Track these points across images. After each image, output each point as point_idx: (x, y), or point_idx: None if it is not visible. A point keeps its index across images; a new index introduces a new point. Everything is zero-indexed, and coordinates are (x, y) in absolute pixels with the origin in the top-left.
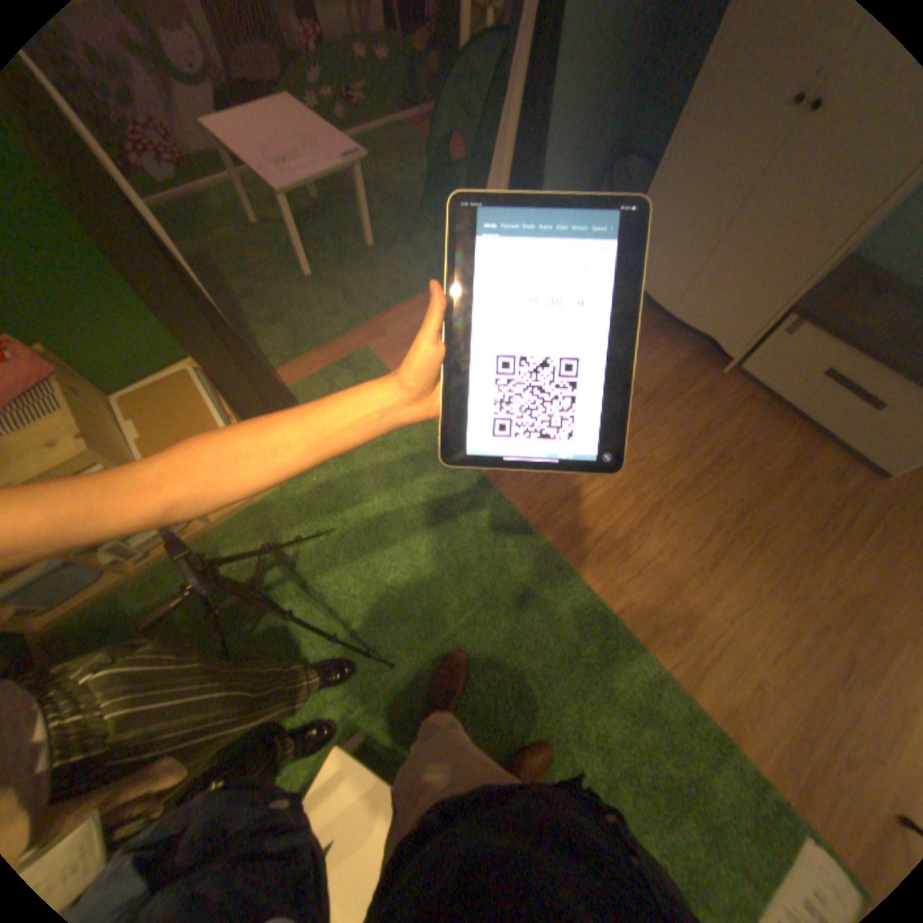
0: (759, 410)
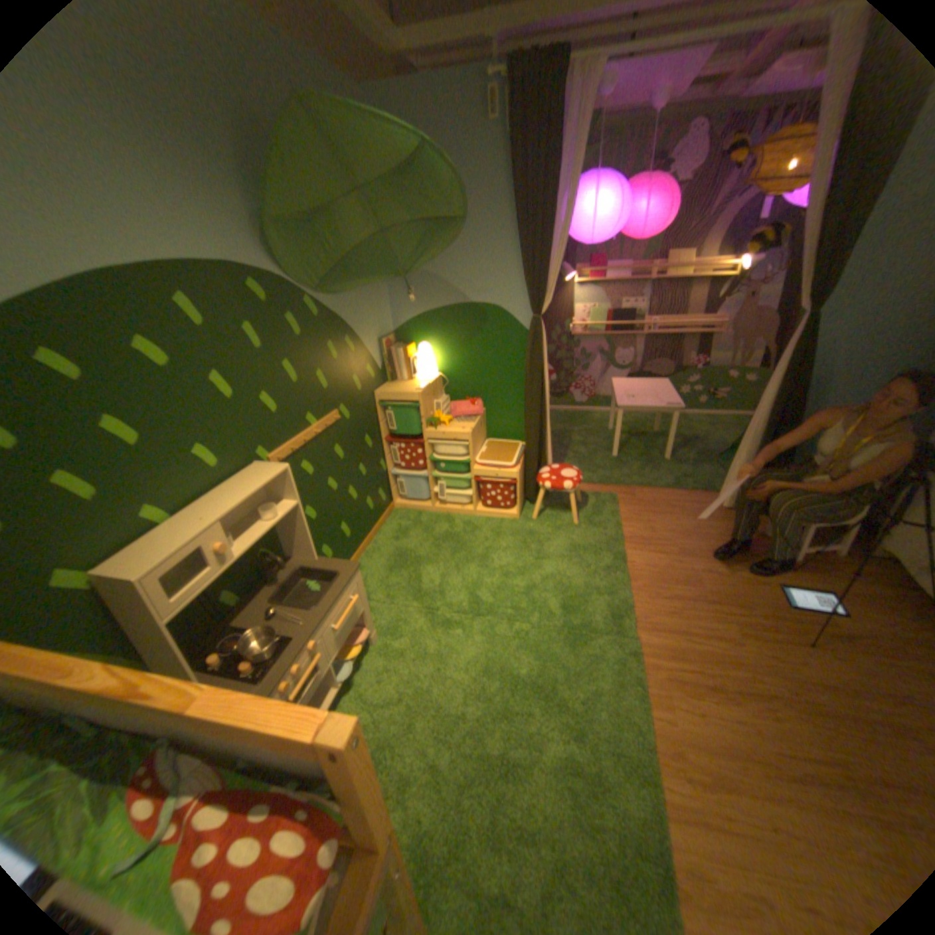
0: None
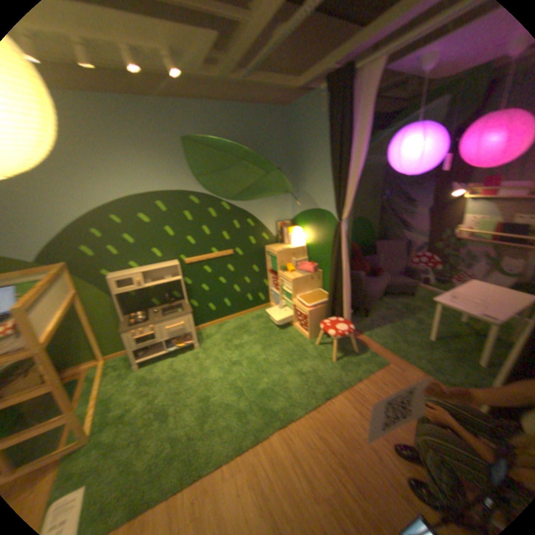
0: None
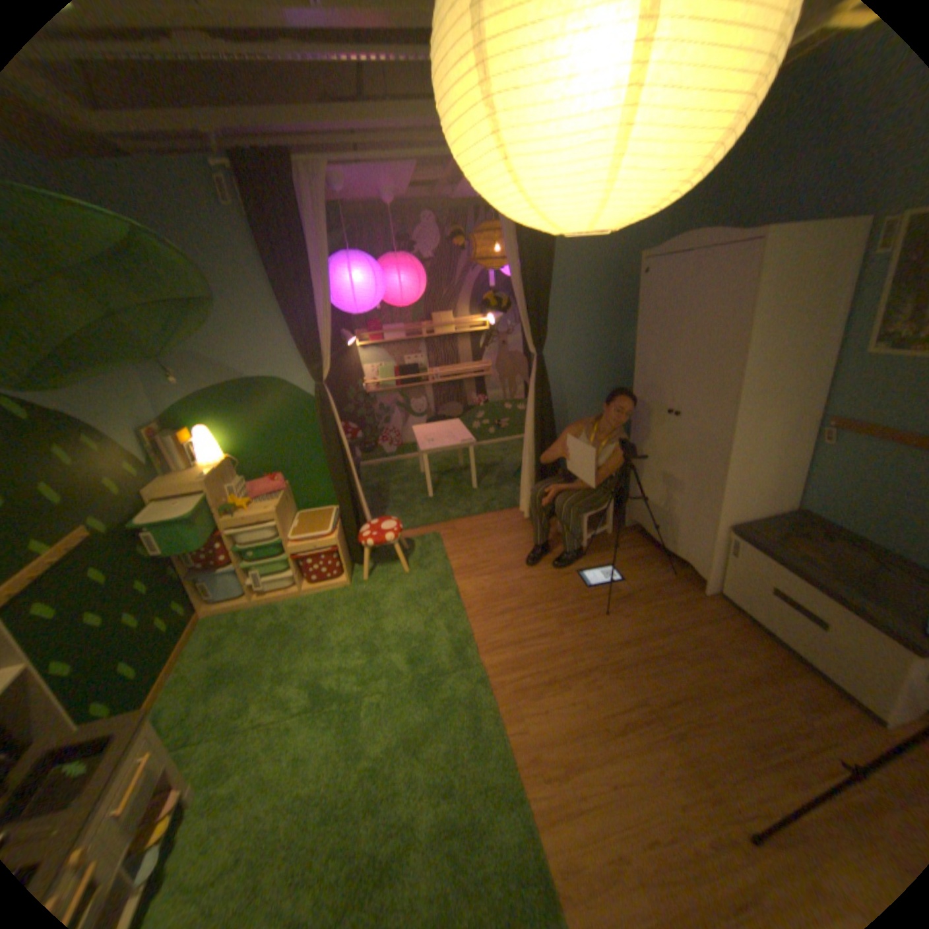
0: (732, 631)
